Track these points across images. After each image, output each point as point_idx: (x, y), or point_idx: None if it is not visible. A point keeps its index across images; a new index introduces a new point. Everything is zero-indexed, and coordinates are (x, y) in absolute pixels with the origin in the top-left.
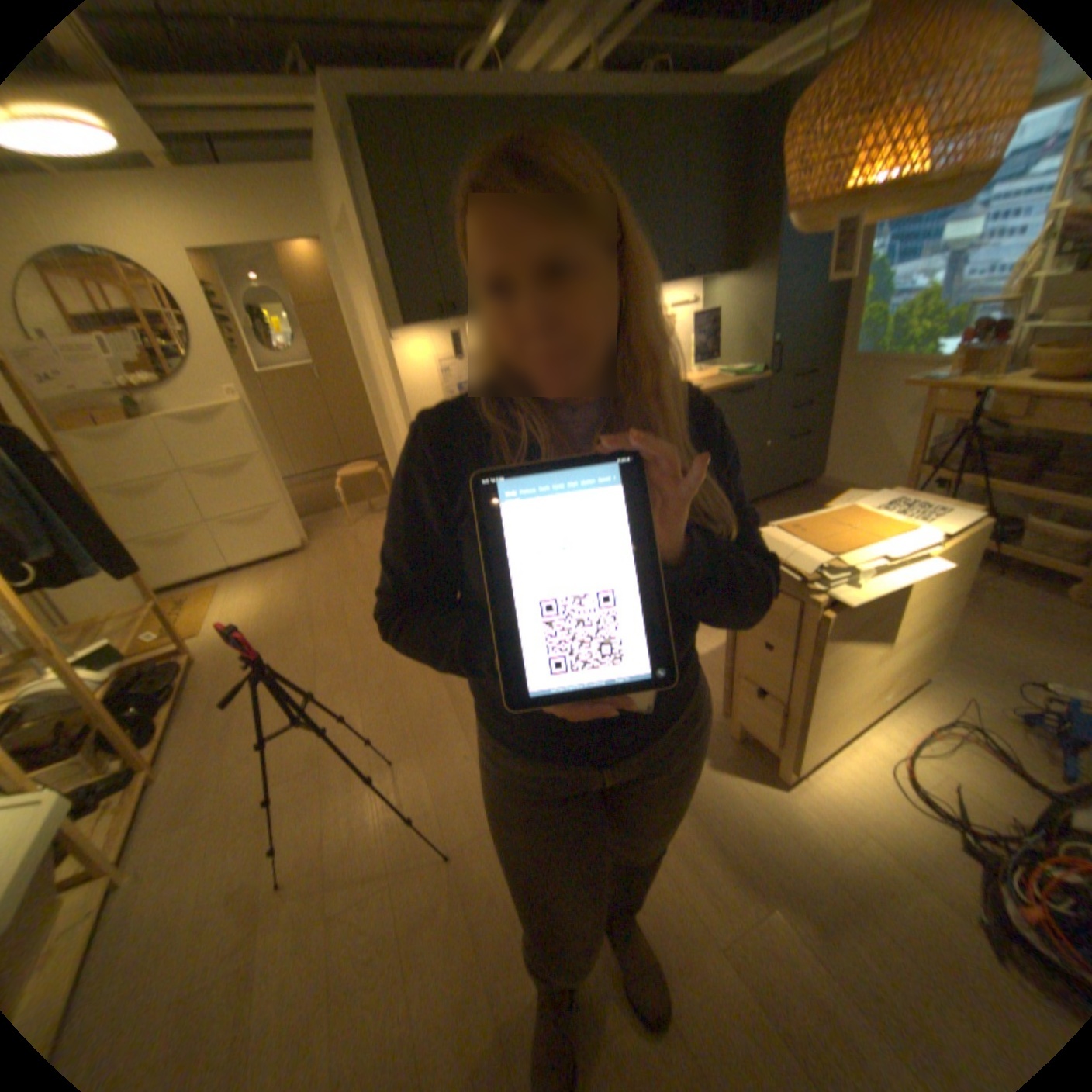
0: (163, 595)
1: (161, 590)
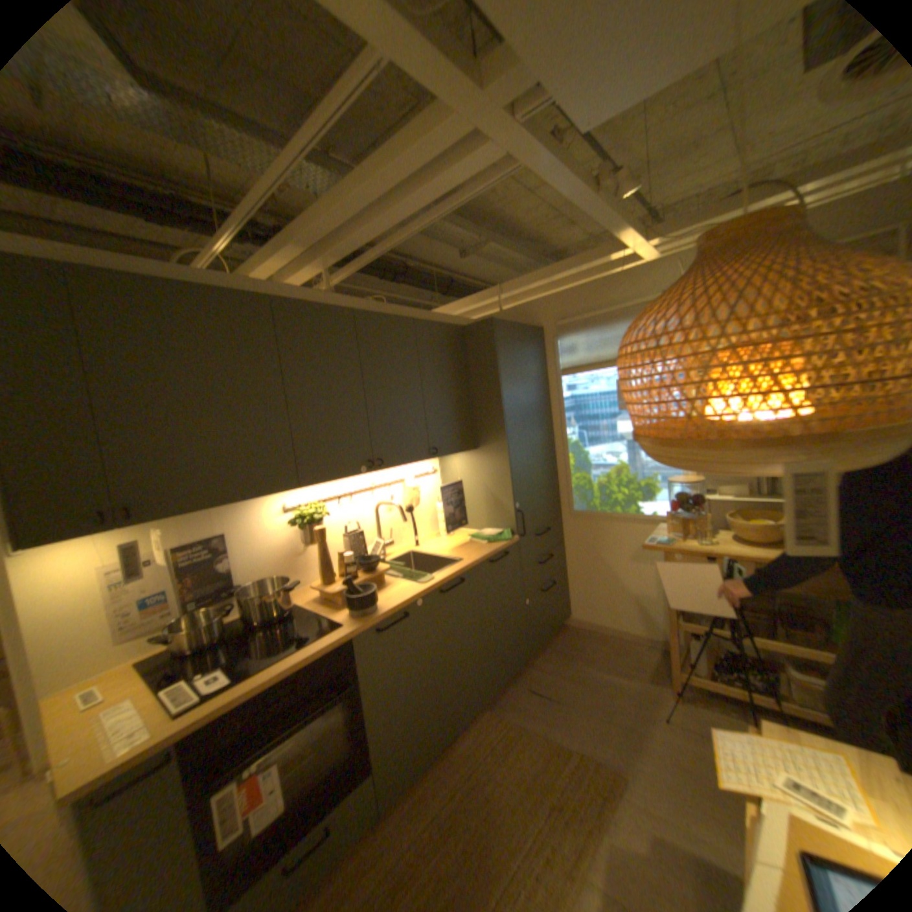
0: None
1: None
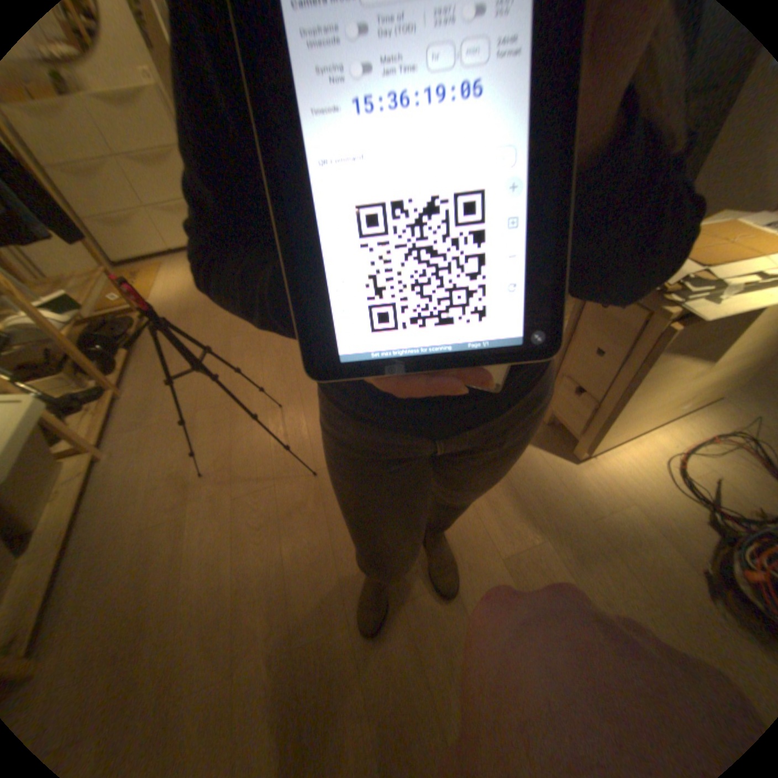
0: (123, 265)
1: (122, 262)
